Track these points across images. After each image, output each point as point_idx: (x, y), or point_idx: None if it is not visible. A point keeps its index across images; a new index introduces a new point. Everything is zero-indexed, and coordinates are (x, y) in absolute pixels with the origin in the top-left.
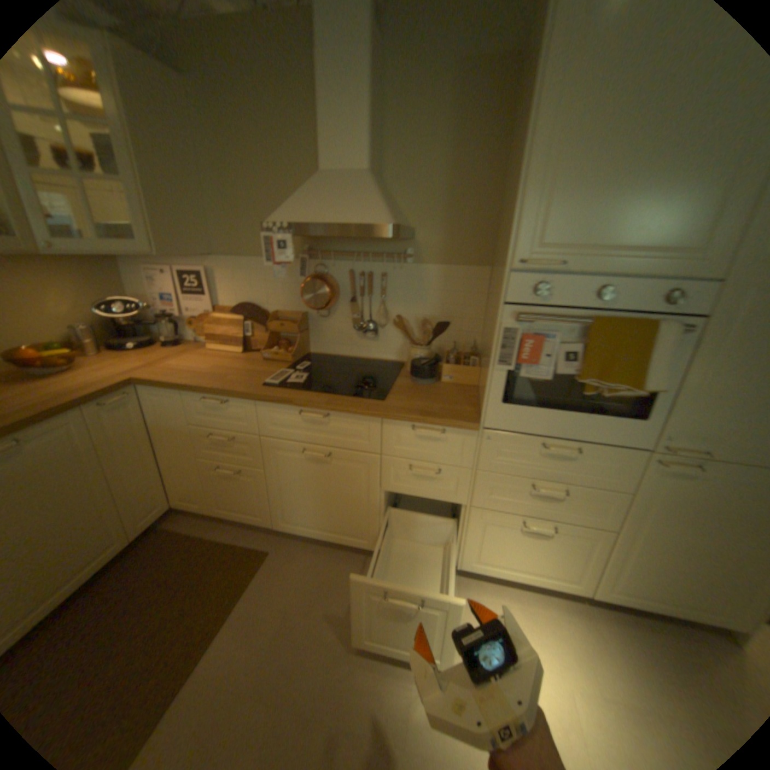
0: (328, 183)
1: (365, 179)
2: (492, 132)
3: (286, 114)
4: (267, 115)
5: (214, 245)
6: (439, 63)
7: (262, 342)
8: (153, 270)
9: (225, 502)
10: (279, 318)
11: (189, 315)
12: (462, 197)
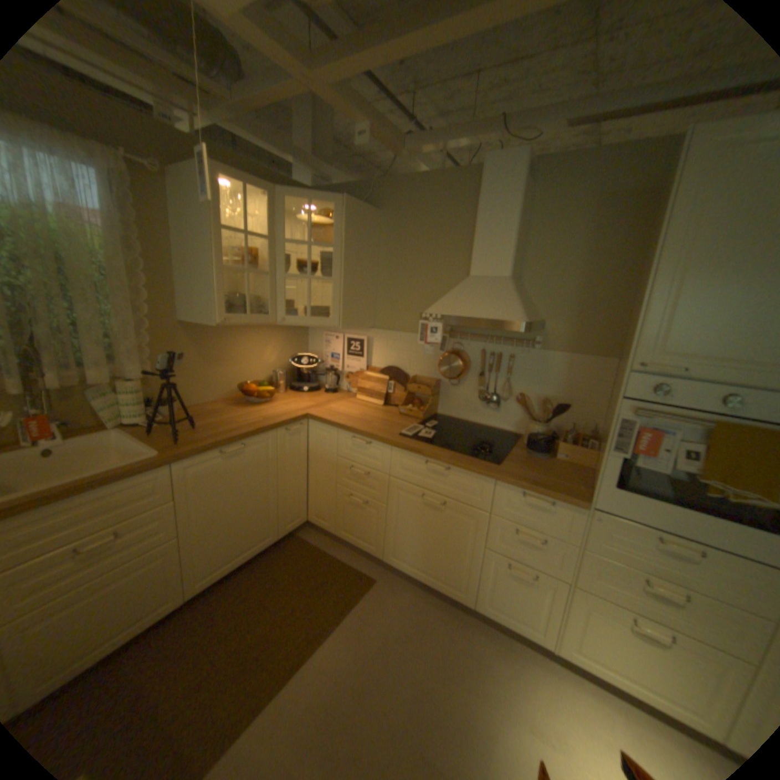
0: (474, 287)
1: (504, 285)
2: (625, 248)
3: (447, 235)
4: (433, 235)
5: (376, 323)
6: (578, 198)
7: (398, 400)
8: (330, 337)
9: (349, 527)
10: (415, 382)
11: (347, 372)
12: (591, 299)
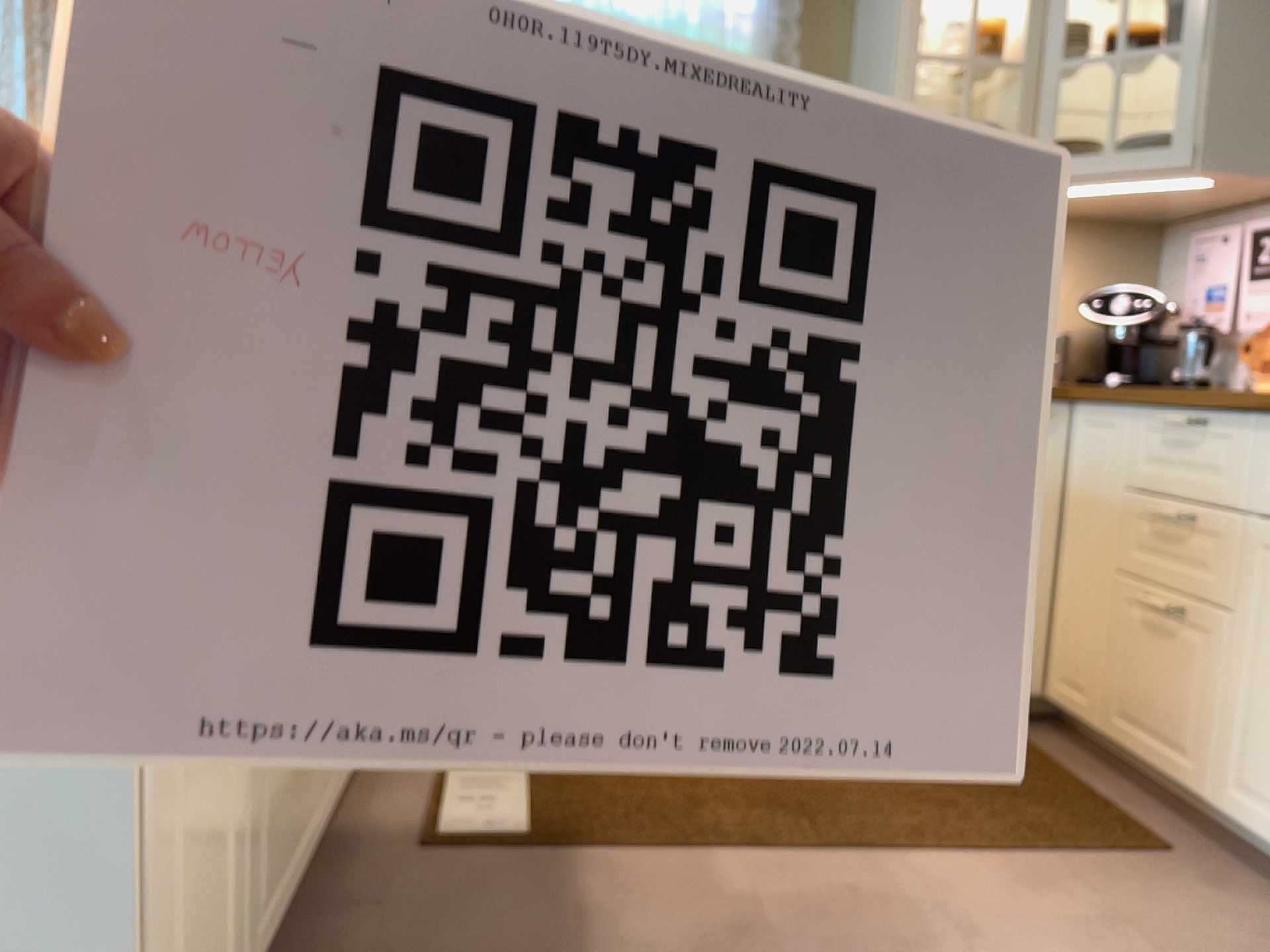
0: None
1: None
2: None
3: None
4: None
5: None
6: None
7: None
8: (1213, 240)
9: (1139, 701)
10: None
11: (1256, 334)
12: None
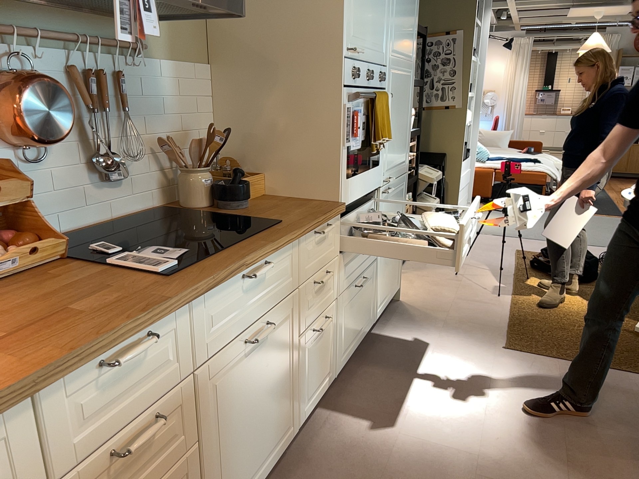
0: None
1: None
2: None
3: None
4: None
5: None
6: None
7: None
8: None
9: None
10: None
11: None
12: None
